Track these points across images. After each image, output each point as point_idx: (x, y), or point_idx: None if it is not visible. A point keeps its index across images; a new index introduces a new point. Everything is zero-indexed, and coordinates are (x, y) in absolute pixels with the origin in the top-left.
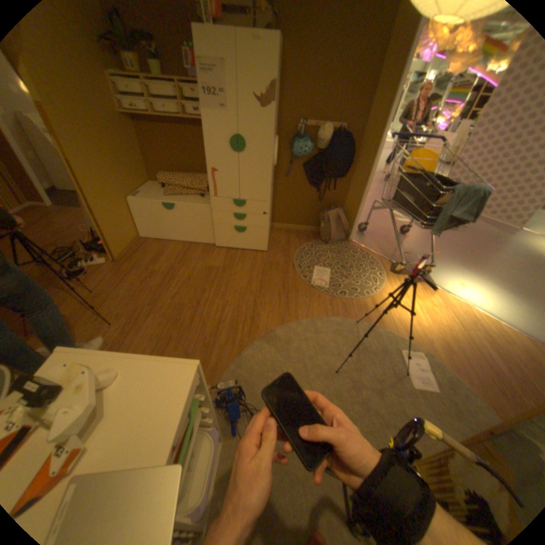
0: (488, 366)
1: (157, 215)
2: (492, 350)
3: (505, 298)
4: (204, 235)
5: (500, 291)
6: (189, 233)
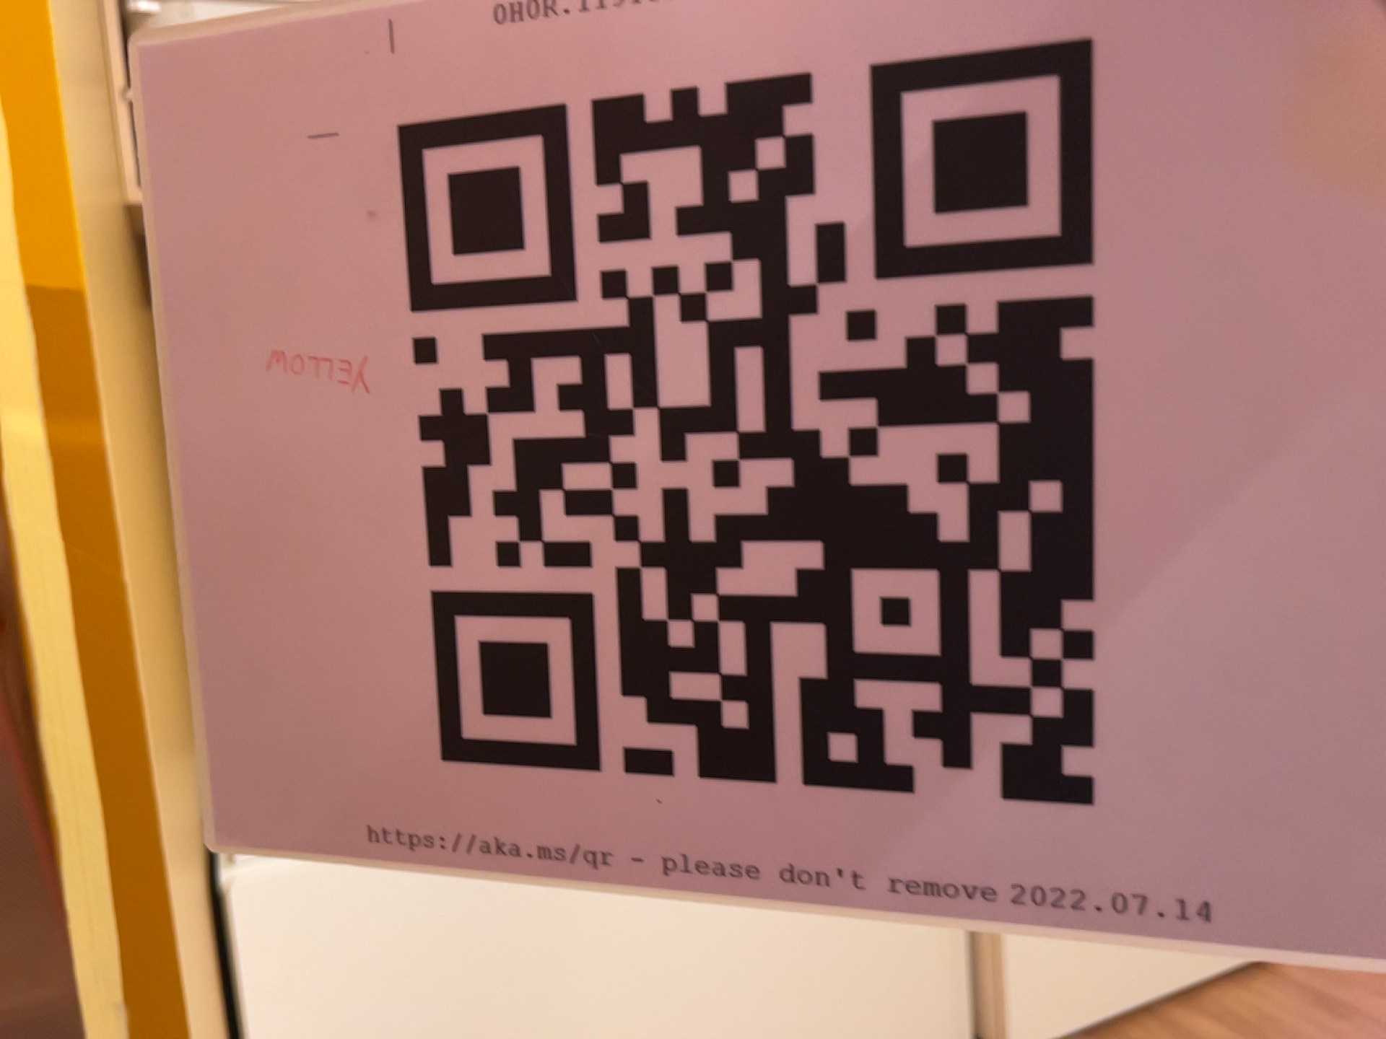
0: None
1: (520, 955)
2: None
3: None
4: (902, 992)
5: None
6: (785, 1035)
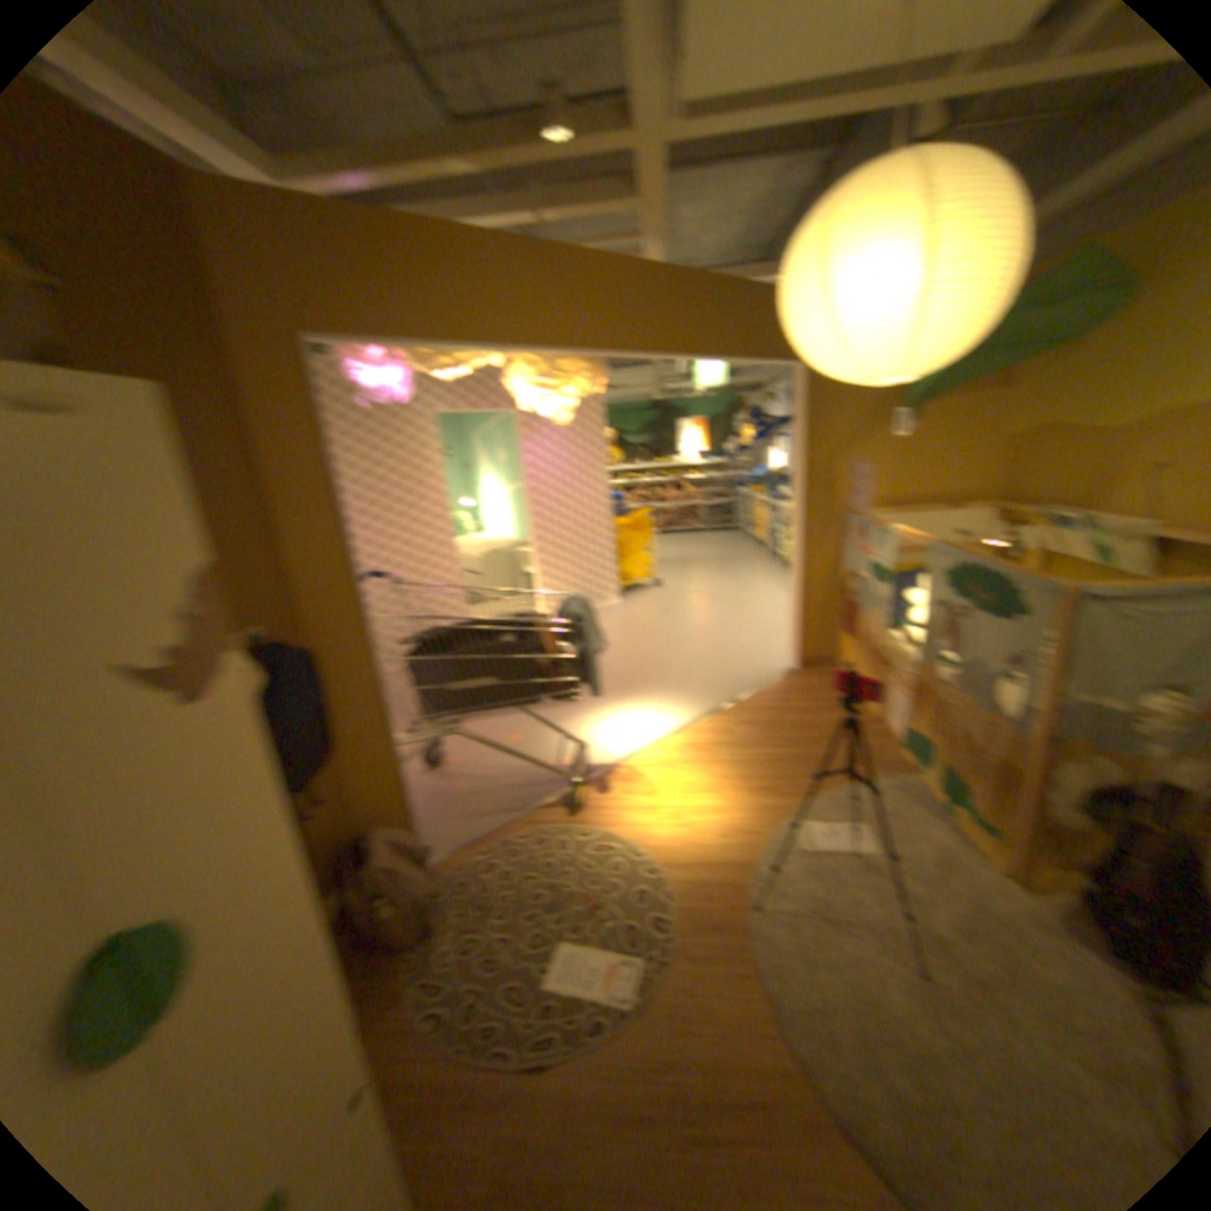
0: (782, 765)
1: None
2: (749, 752)
3: (638, 709)
4: None
5: (622, 708)
6: None
